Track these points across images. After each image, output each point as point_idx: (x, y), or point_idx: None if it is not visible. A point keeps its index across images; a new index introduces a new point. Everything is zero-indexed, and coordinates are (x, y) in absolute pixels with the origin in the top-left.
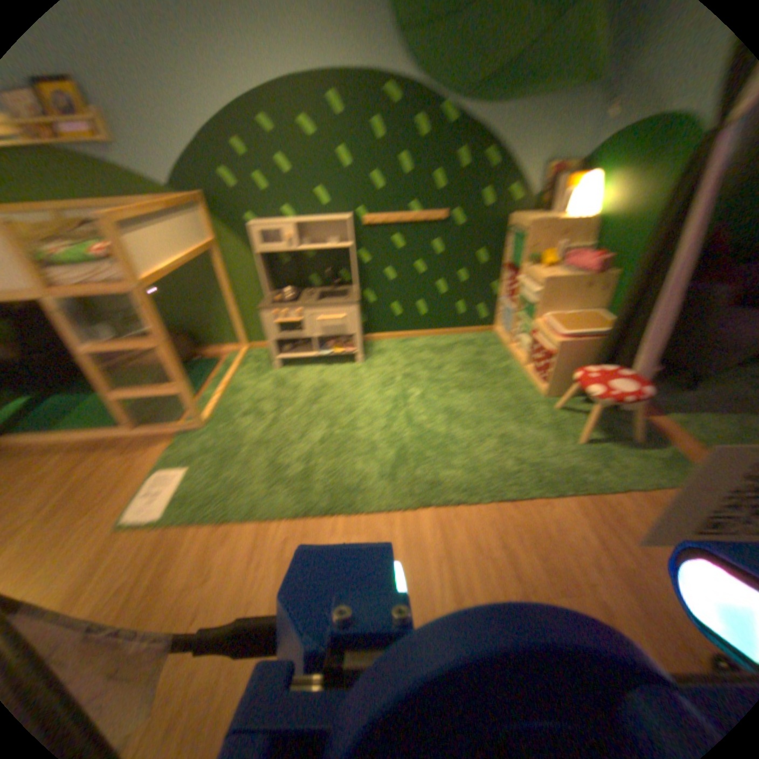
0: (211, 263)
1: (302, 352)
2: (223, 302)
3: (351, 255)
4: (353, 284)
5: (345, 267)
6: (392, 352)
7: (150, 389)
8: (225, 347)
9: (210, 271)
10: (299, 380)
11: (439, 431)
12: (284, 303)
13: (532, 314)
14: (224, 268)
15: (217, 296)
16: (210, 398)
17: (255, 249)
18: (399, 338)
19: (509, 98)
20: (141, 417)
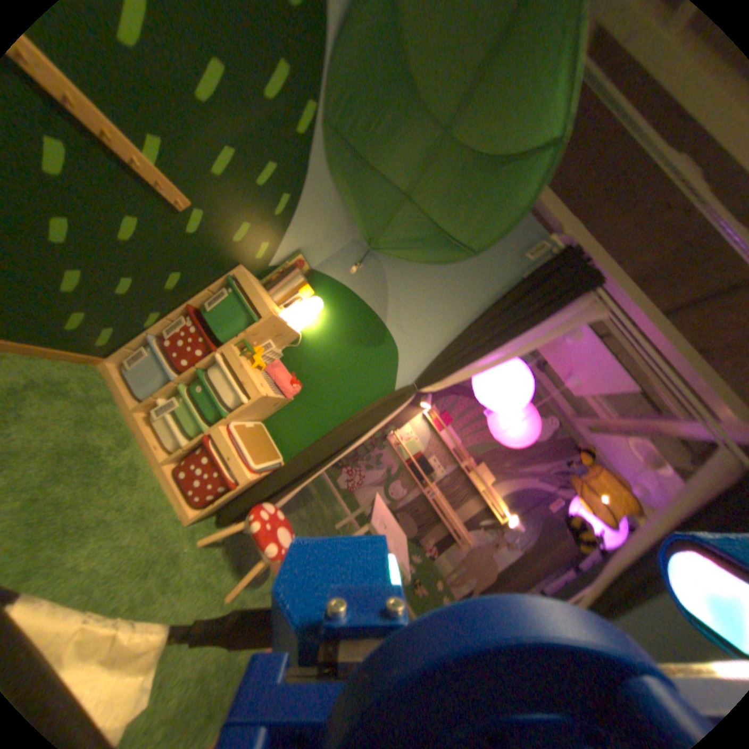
0: None
1: None
2: None
3: None
4: None
5: None
6: None
7: None
8: None
9: None
10: None
11: None
12: None
13: (214, 415)
14: None
15: None
16: None
17: None
18: None
19: (335, 184)
20: None
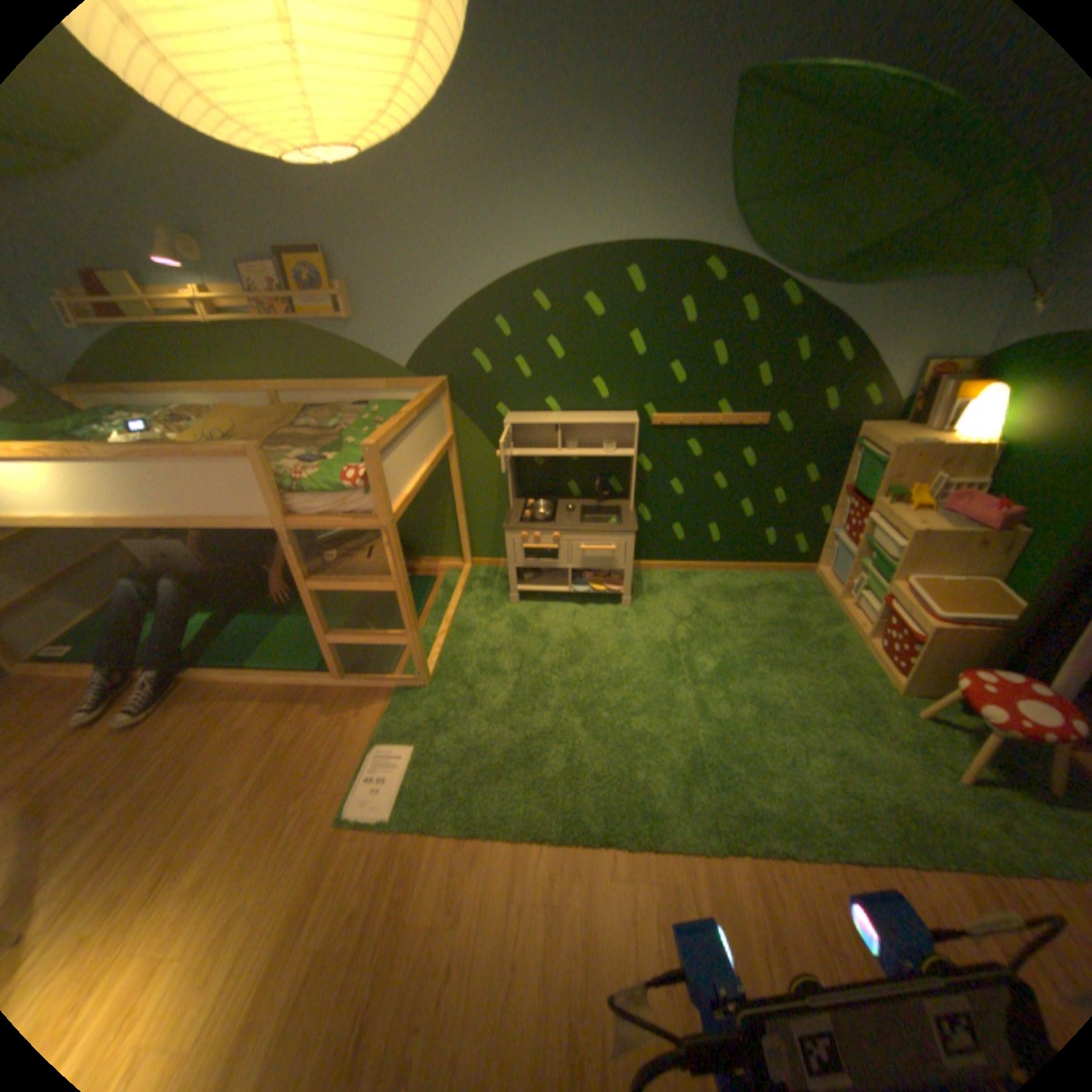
0: (447, 462)
1: (551, 585)
2: (453, 507)
3: (630, 463)
4: (627, 498)
5: (620, 477)
6: (671, 594)
7: (376, 635)
8: (445, 562)
9: (444, 470)
10: (547, 625)
11: (751, 737)
12: (539, 524)
13: (891, 575)
14: (463, 468)
15: (447, 500)
16: (435, 642)
17: (510, 453)
18: (680, 572)
19: (883, 282)
20: (353, 661)
